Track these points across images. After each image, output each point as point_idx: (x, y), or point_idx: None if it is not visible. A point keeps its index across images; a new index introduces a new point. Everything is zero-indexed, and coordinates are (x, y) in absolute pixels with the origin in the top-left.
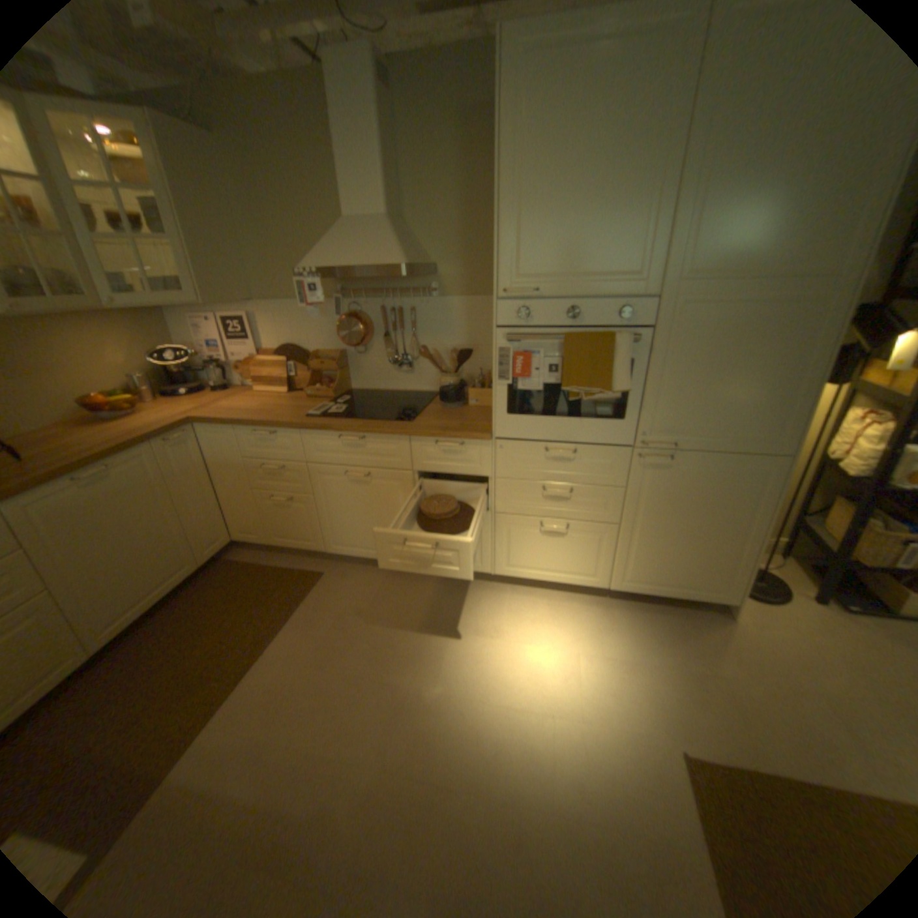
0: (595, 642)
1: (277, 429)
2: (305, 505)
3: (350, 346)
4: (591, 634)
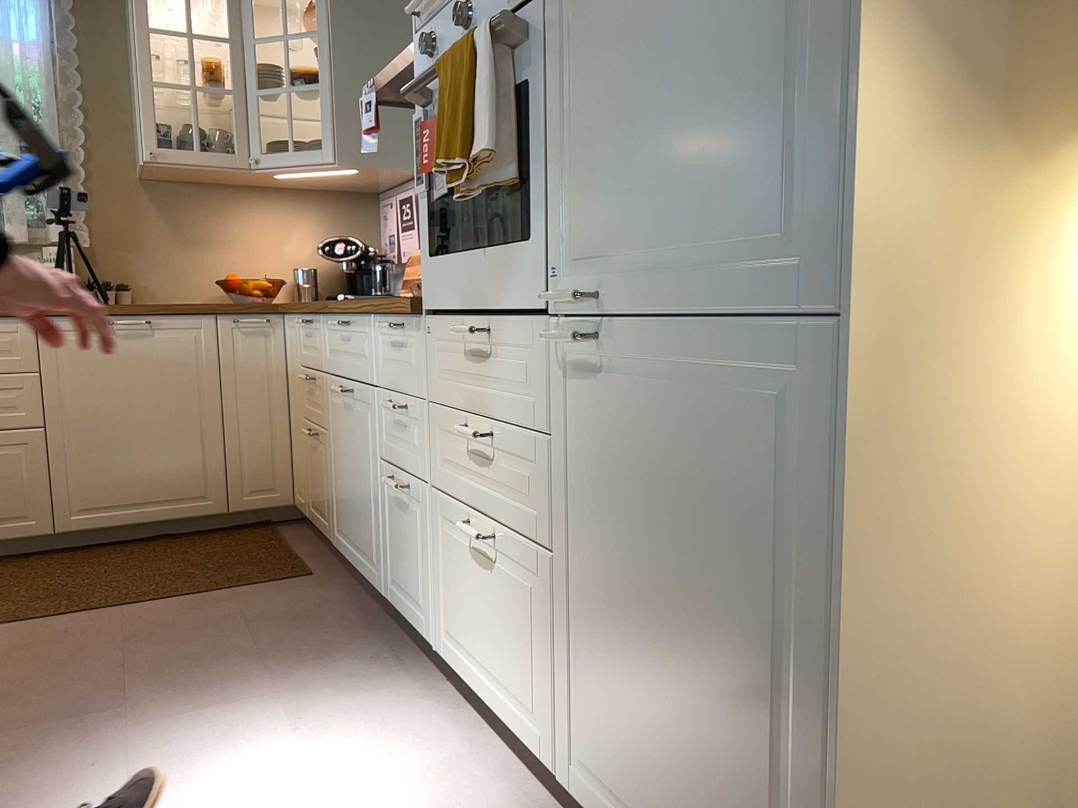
0: None
1: (309, 314)
2: (324, 449)
3: None
4: None
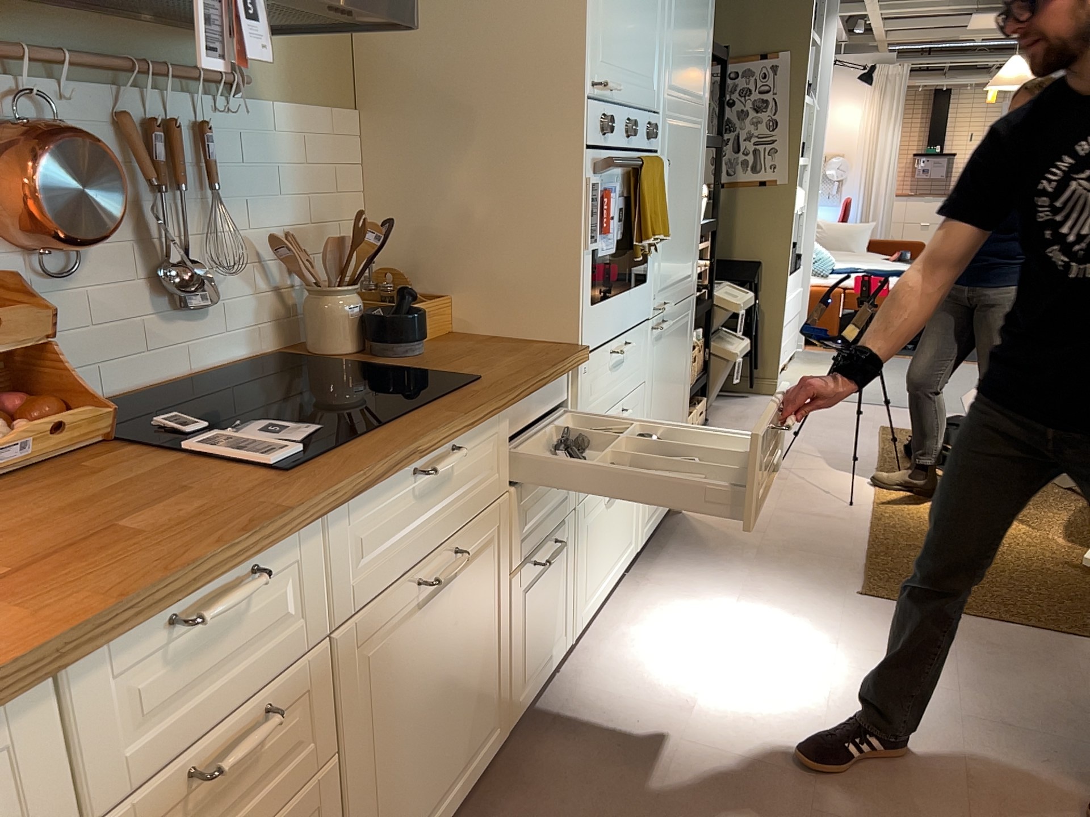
0: (708, 604)
1: (271, 549)
2: None
3: (12, 252)
4: (692, 603)
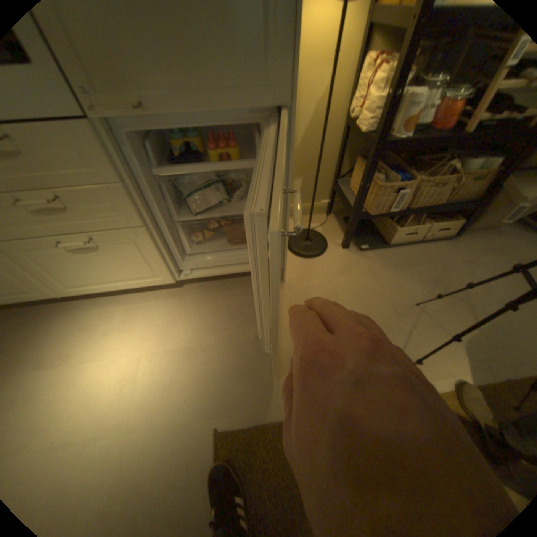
0: (162, 337)
1: None
2: None
3: None
4: (160, 329)
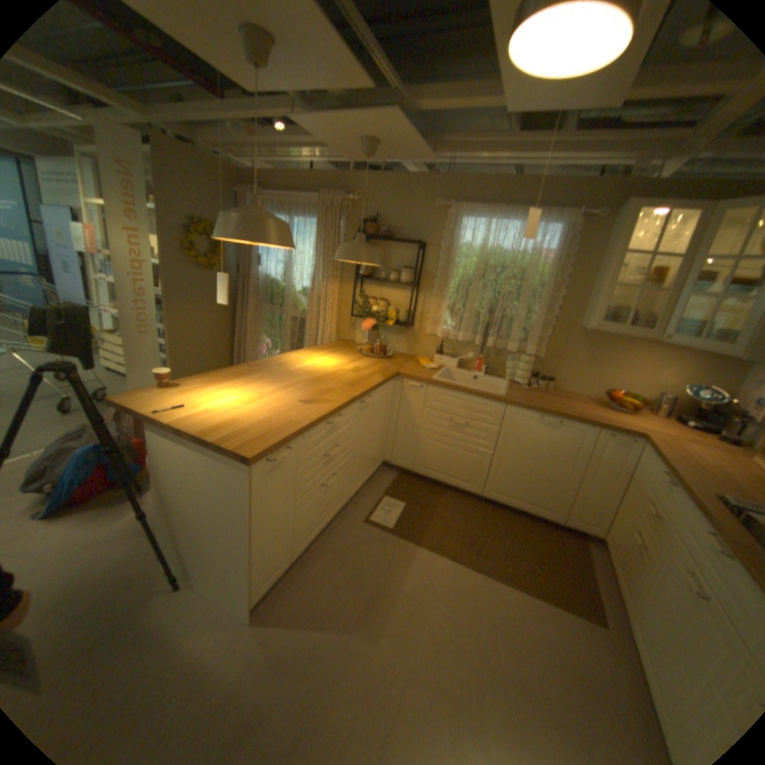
0: None
1: (679, 484)
2: (650, 568)
3: None
4: None
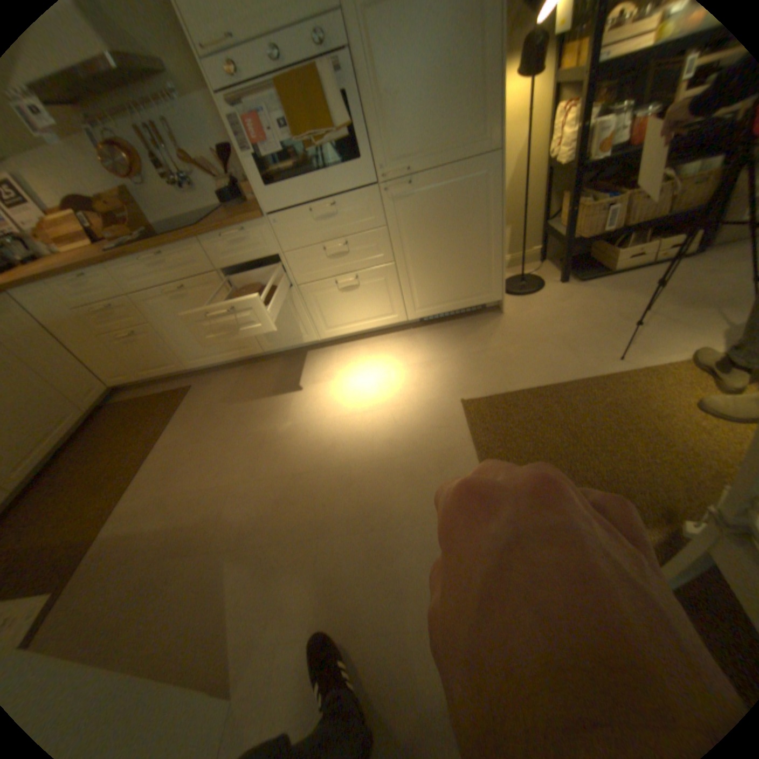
0: (402, 358)
1: (81, 270)
2: (148, 334)
3: (126, 178)
4: (399, 354)
